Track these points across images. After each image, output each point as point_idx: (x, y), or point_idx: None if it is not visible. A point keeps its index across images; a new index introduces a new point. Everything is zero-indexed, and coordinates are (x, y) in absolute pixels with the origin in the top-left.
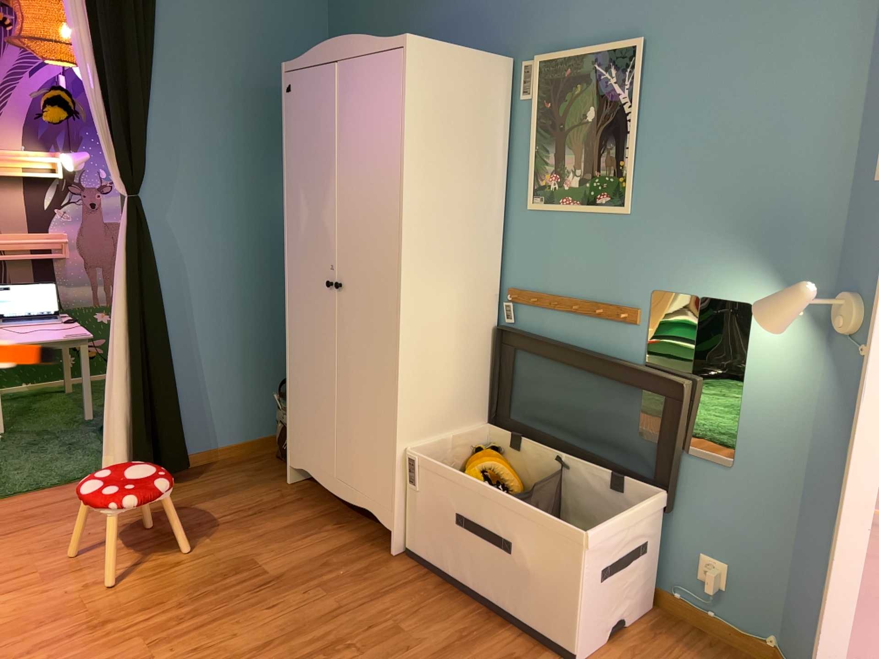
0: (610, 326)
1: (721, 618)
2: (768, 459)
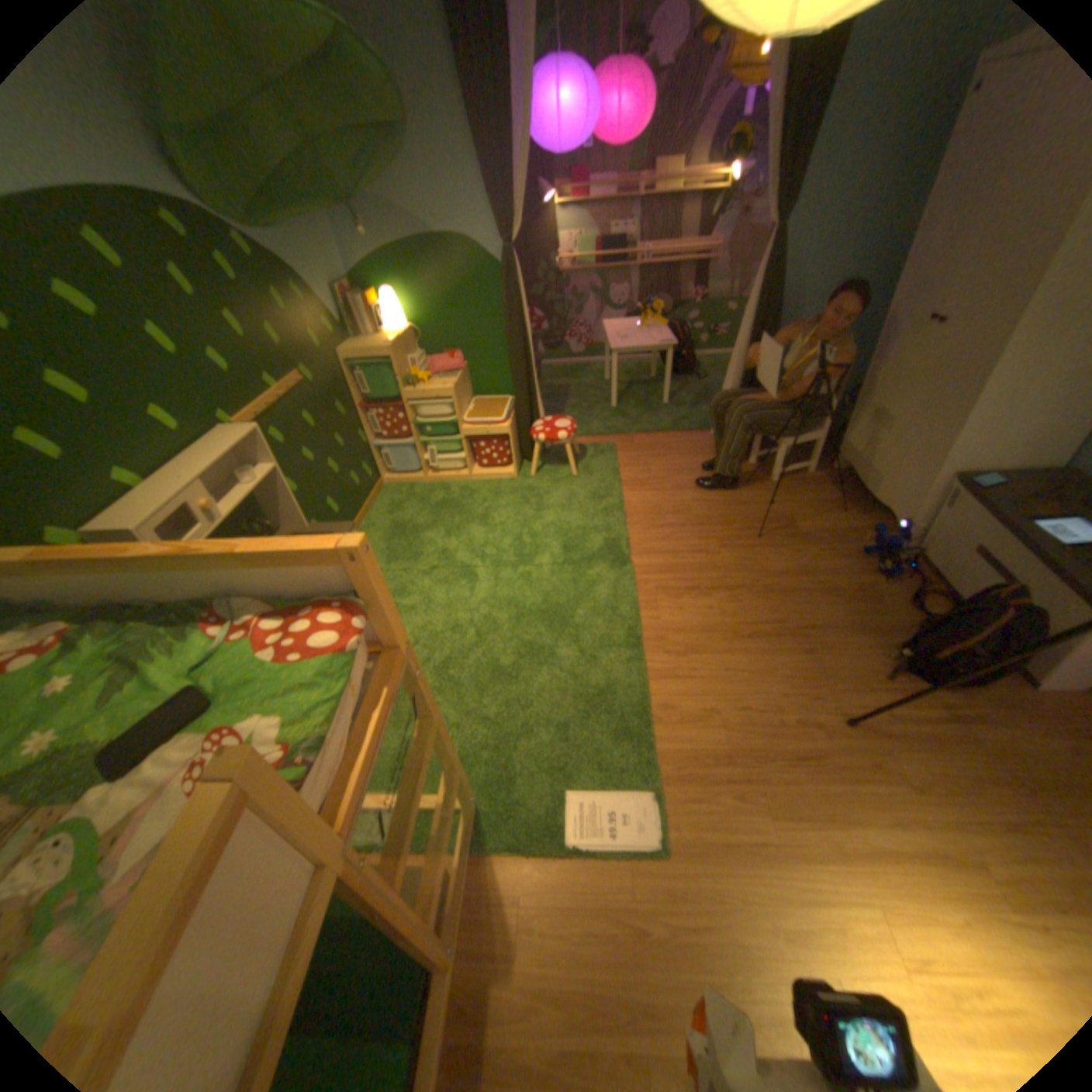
0: None
1: None
2: None
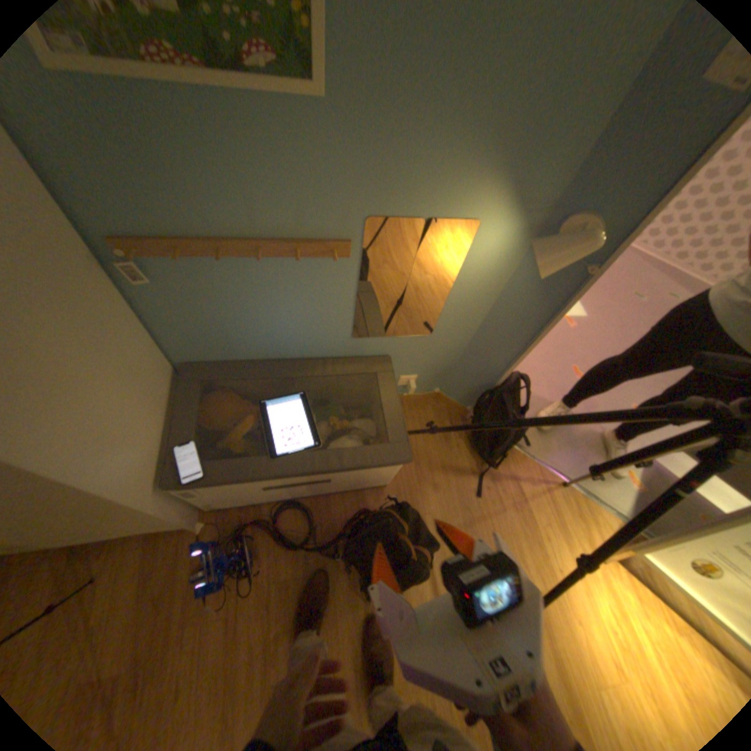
0: (310, 263)
1: (410, 394)
2: (458, 325)
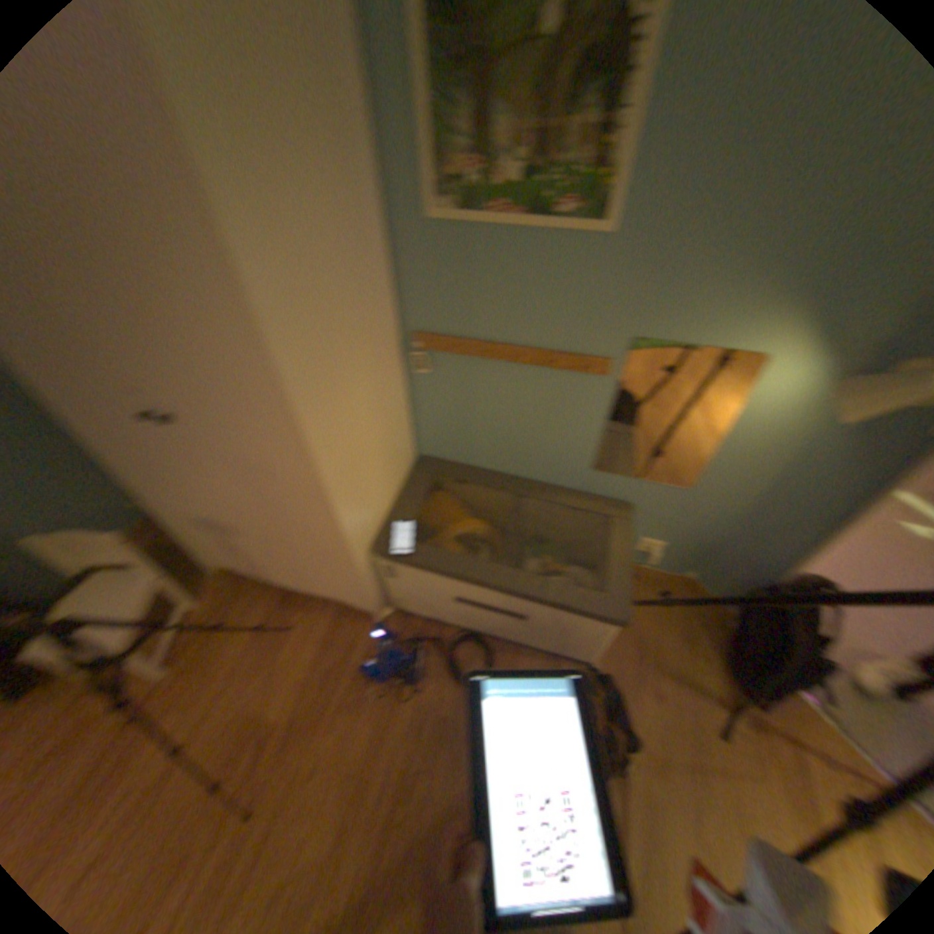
0: (568, 377)
1: (653, 569)
2: (733, 485)
